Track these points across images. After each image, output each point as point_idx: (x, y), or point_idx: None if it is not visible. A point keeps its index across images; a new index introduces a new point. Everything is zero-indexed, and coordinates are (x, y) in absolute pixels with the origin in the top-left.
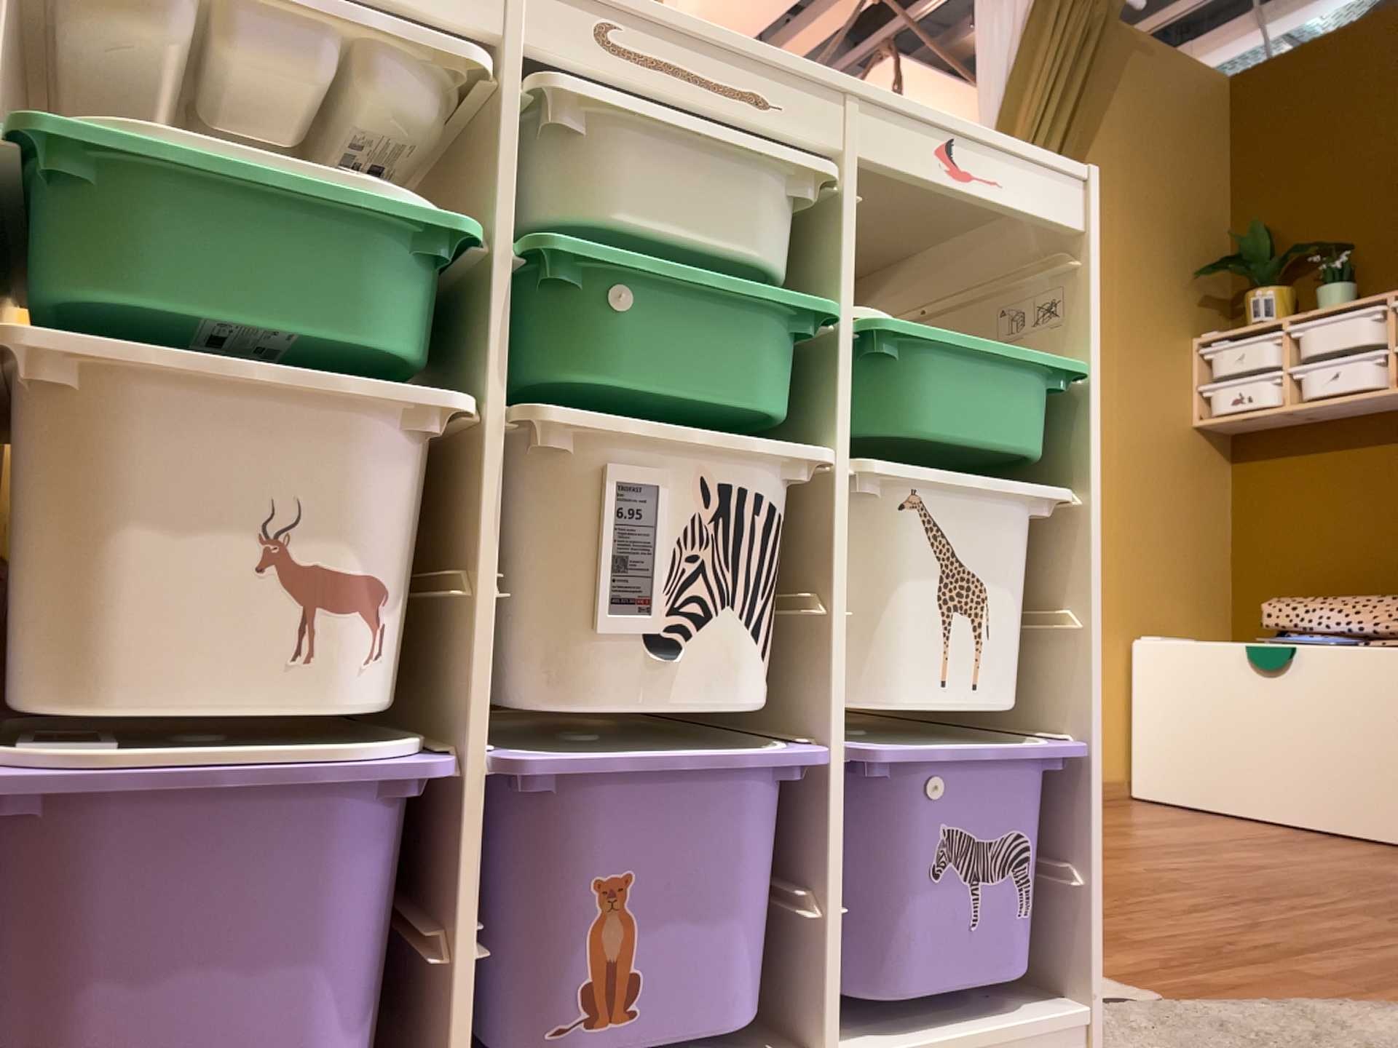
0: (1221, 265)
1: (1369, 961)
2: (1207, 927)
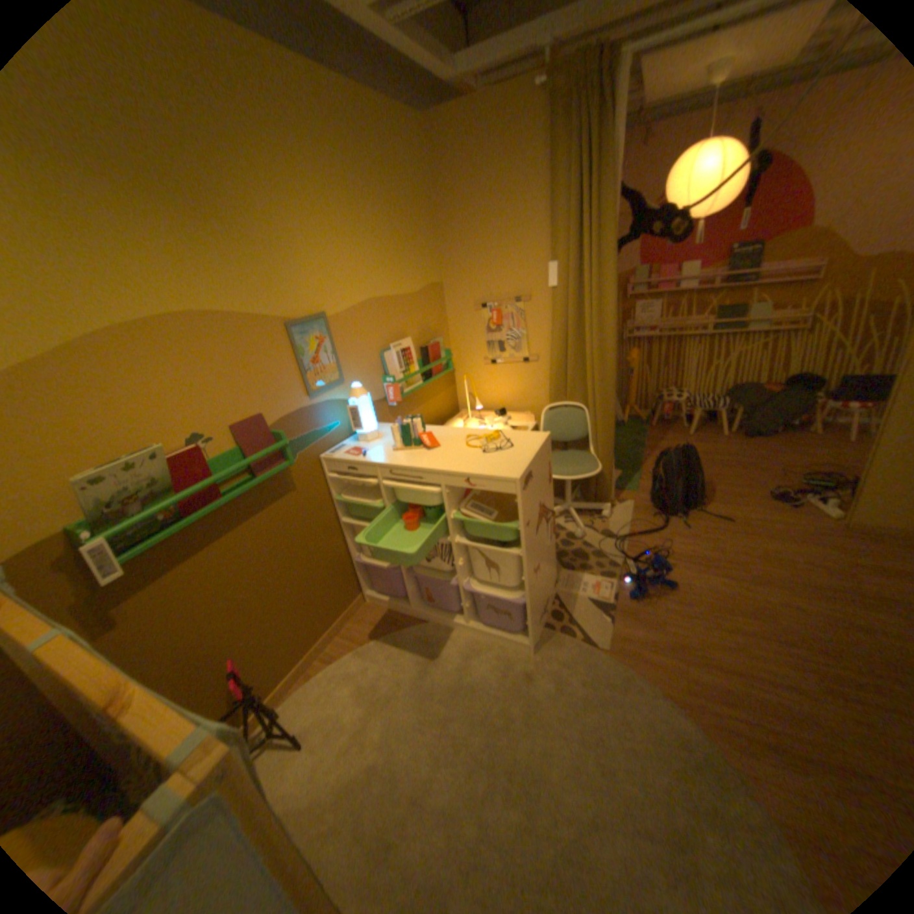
0: None
1: (730, 695)
2: (707, 646)
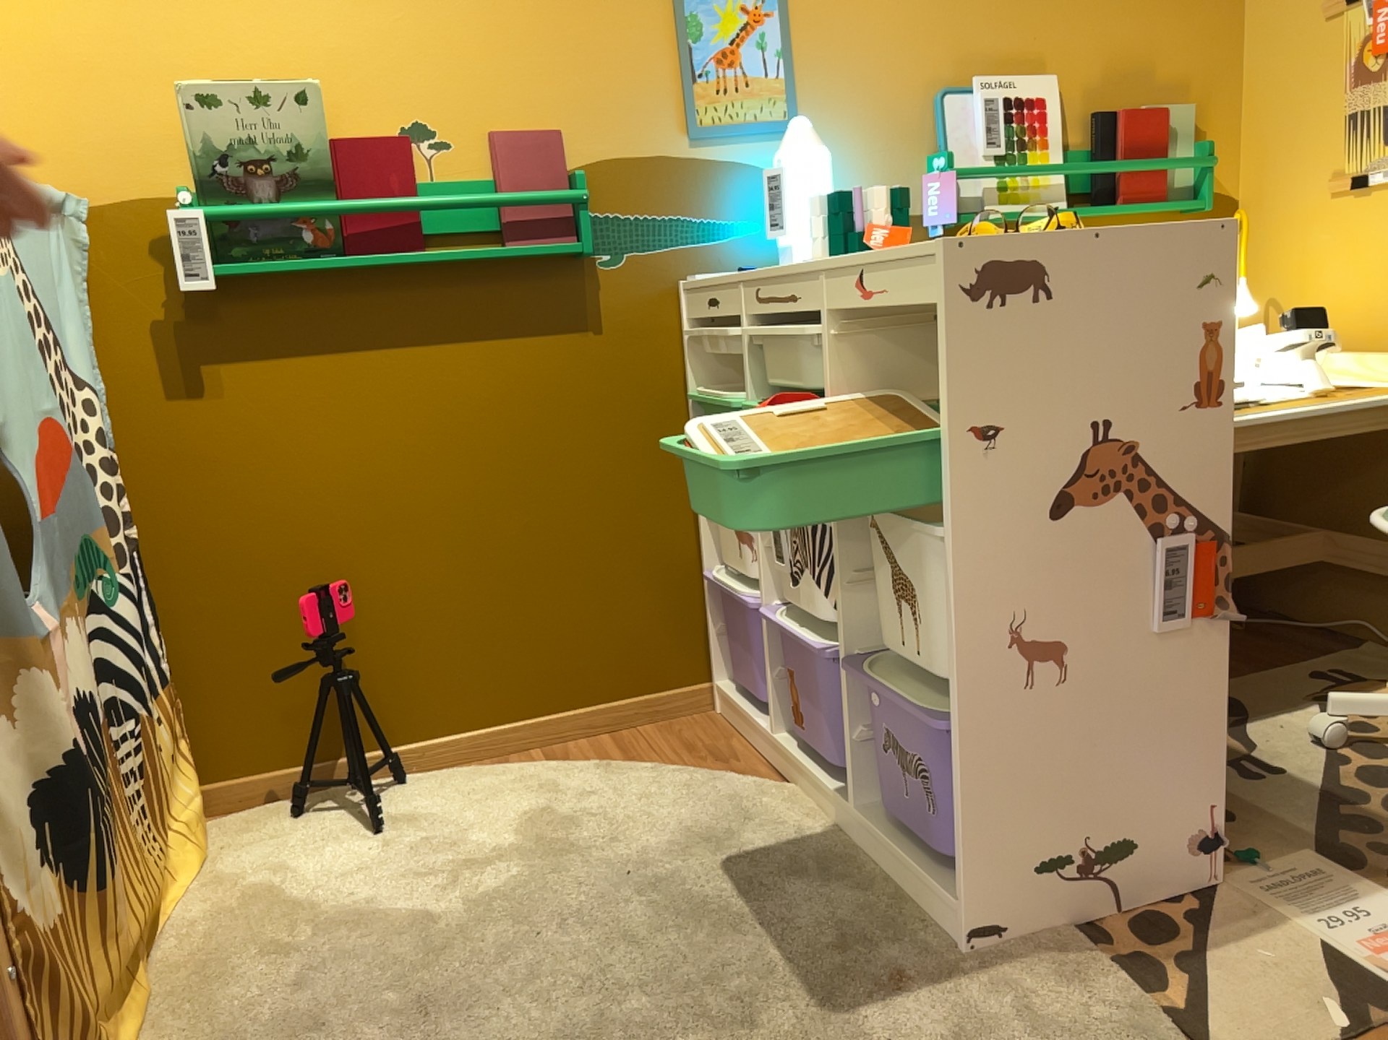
0: None
1: None
2: None
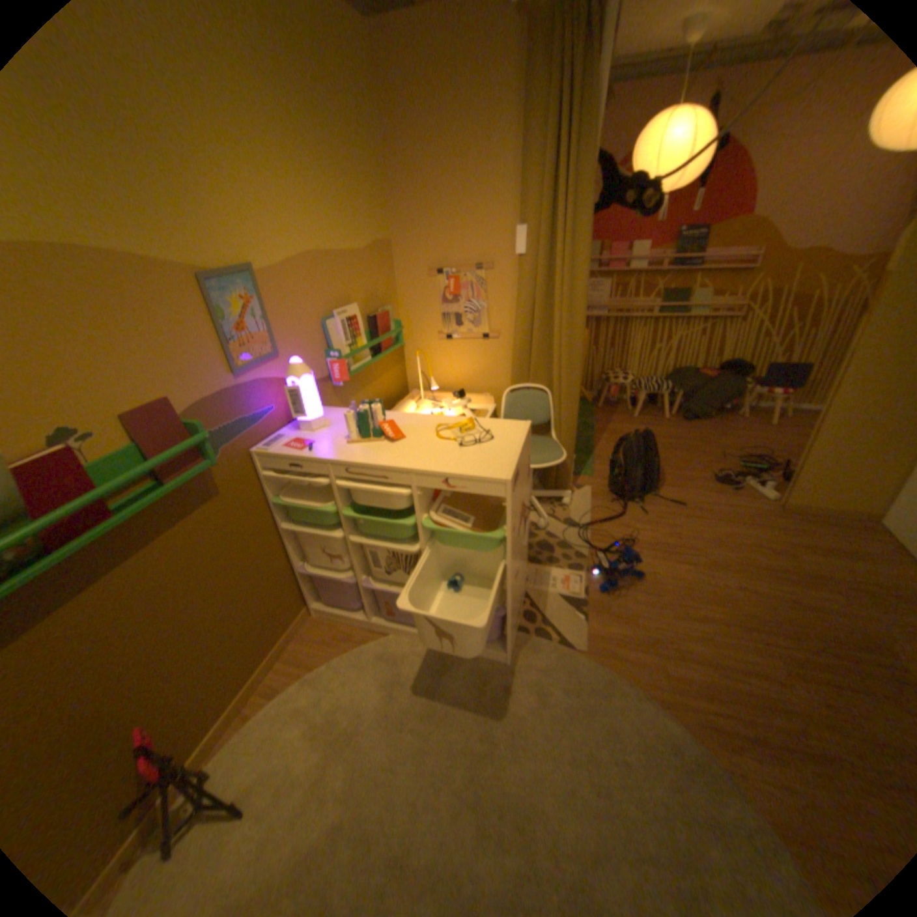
0: None
1: (708, 689)
2: (679, 638)
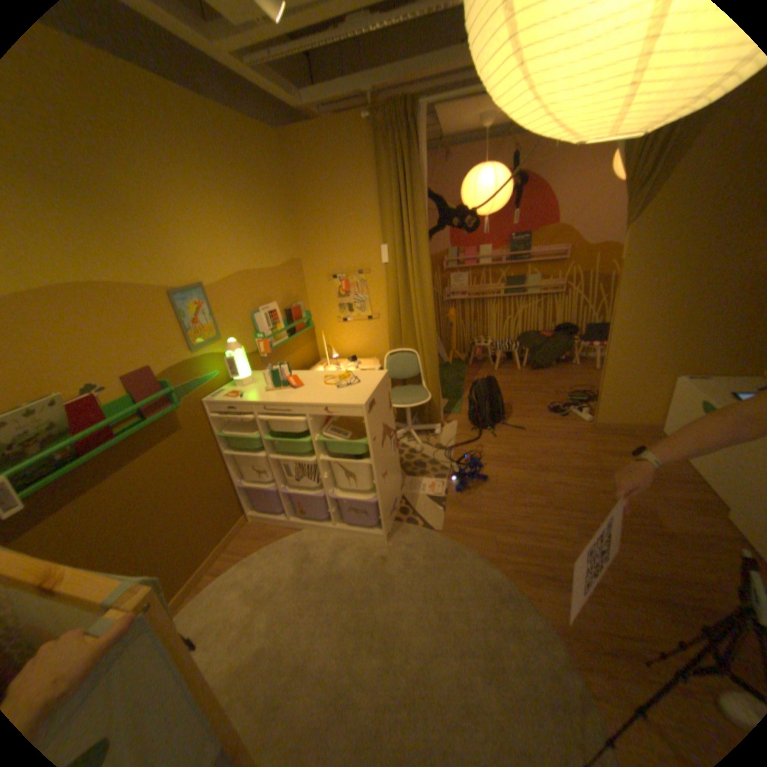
0: None
1: (523, 548)
2: (508, 518)
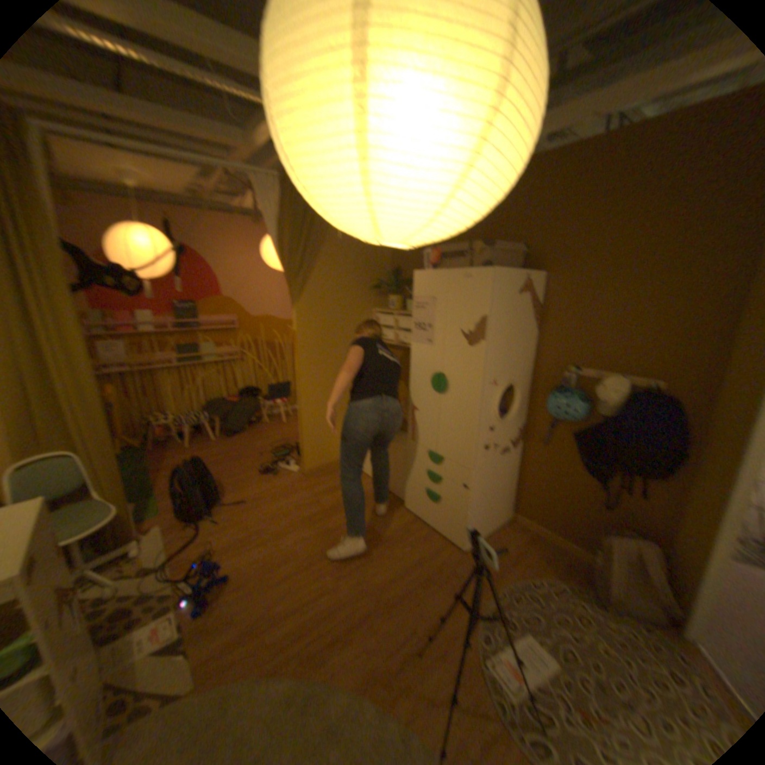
0: (385, 285)
1: (296, 634)
2: (267, 611)
